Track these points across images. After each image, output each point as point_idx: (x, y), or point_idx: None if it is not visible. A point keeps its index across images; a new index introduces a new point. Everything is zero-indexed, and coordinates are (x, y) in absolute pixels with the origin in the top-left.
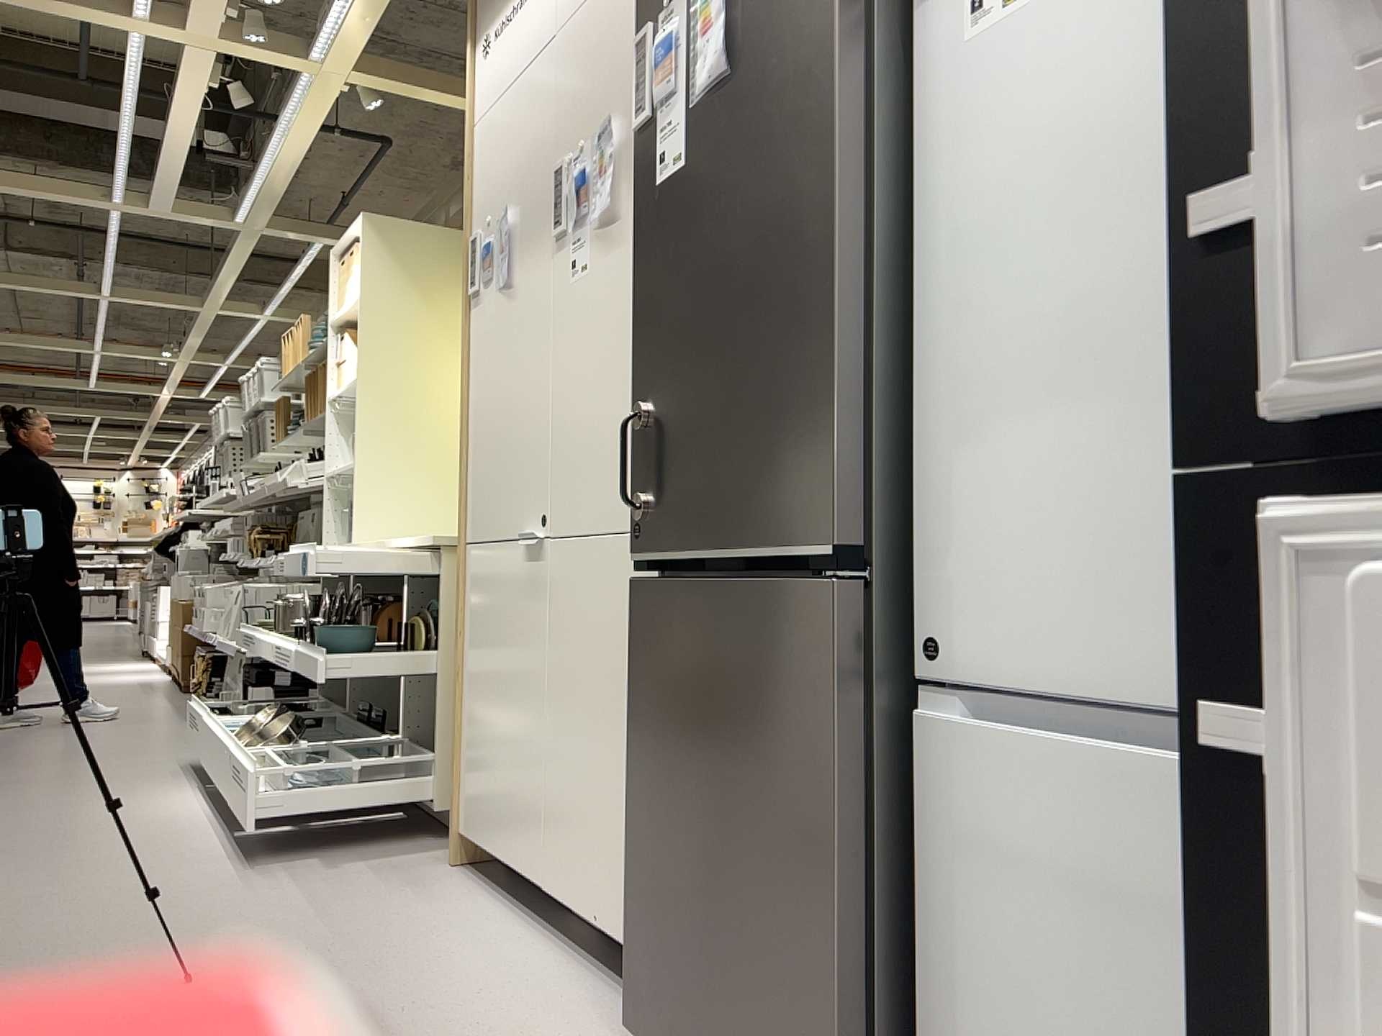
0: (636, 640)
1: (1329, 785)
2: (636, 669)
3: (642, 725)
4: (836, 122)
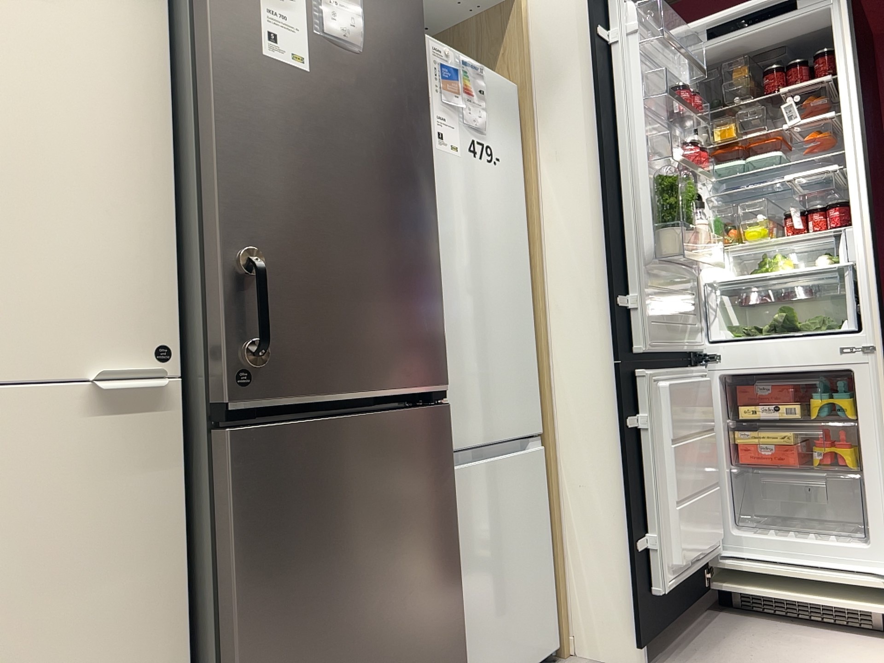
0: (243, 489)
1: (652, 421)
2: (245, 519)
3: (263, 571)
4: (431, 152)
